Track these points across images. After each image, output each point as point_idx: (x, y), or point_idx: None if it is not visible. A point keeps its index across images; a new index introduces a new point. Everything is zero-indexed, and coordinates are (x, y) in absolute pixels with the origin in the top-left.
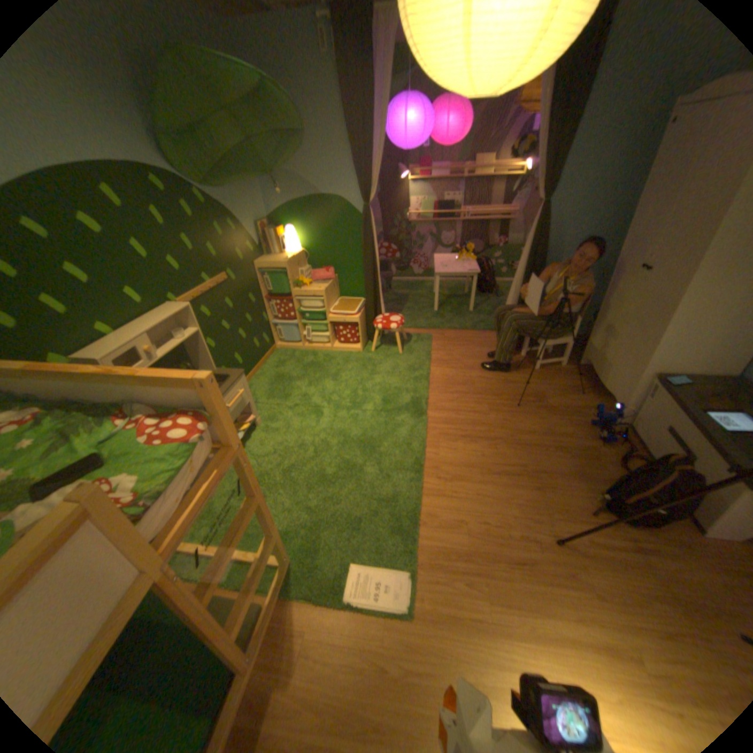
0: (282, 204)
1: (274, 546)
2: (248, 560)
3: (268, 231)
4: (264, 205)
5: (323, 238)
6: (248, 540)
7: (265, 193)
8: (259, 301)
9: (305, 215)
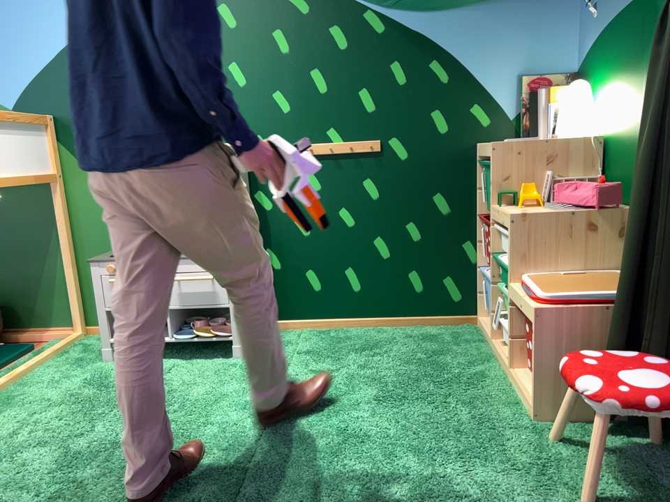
0: (595, 37)
1: None
2: None
3: (543, 92)
4: (575, 46)
5: (635, 105)
6: (4, 401)
7: (582, 20)
8: (463, 217)
9: (619, 53)
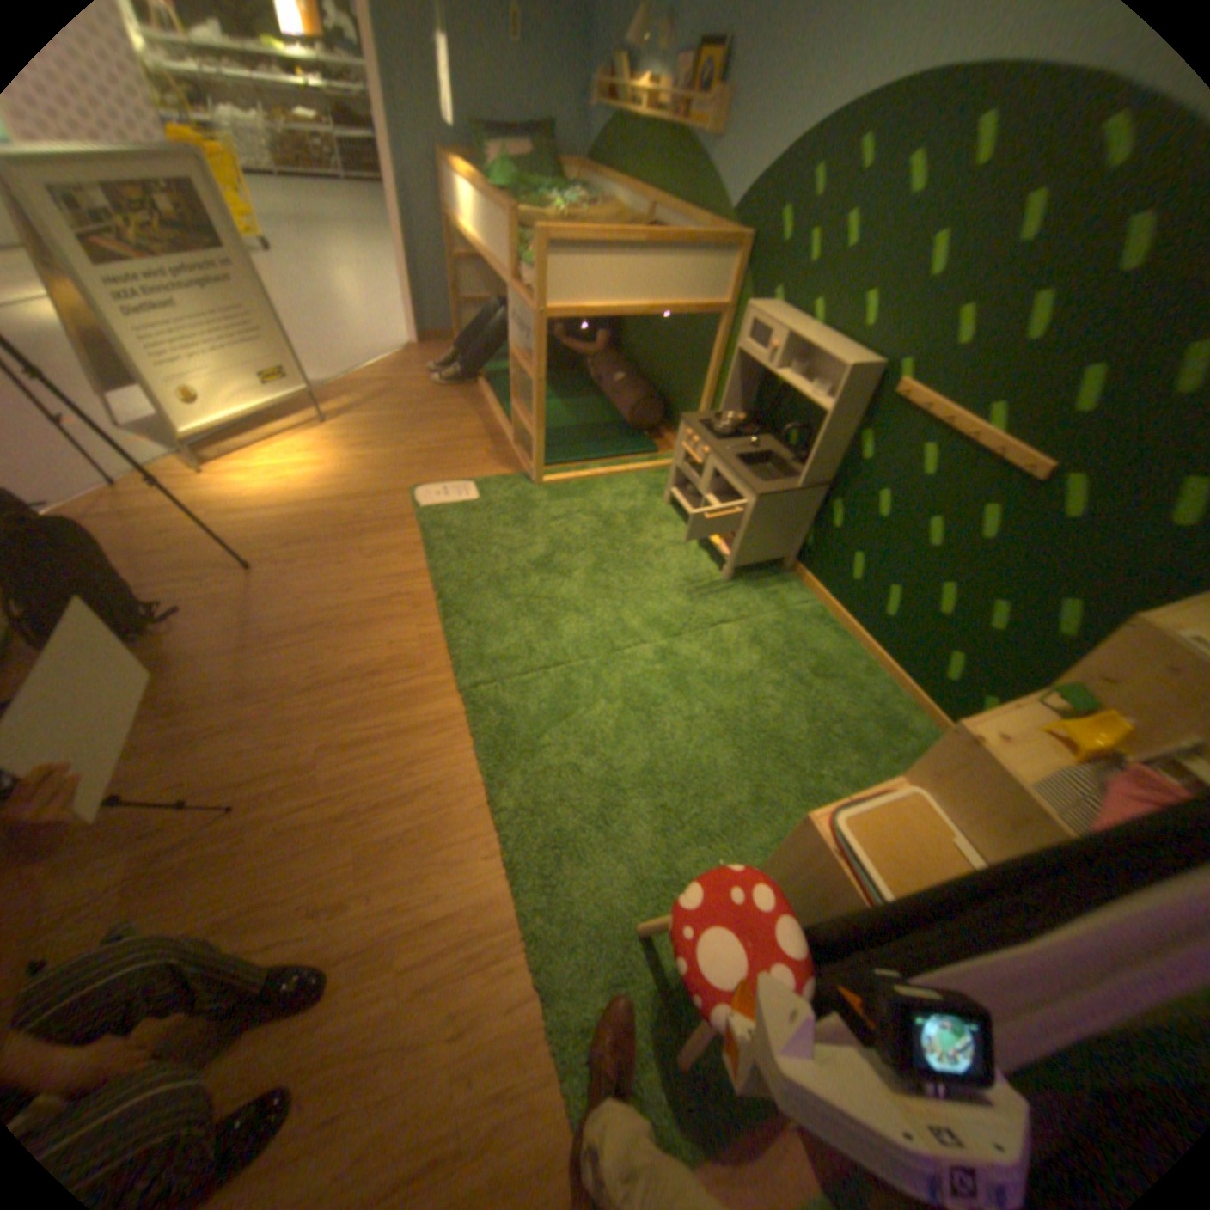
0: None
1: (533, 445)
2: (567, 475)
3: None
4: None
5: None
6: (585, 490)
7: None
8: (1082, 662)
9: None
